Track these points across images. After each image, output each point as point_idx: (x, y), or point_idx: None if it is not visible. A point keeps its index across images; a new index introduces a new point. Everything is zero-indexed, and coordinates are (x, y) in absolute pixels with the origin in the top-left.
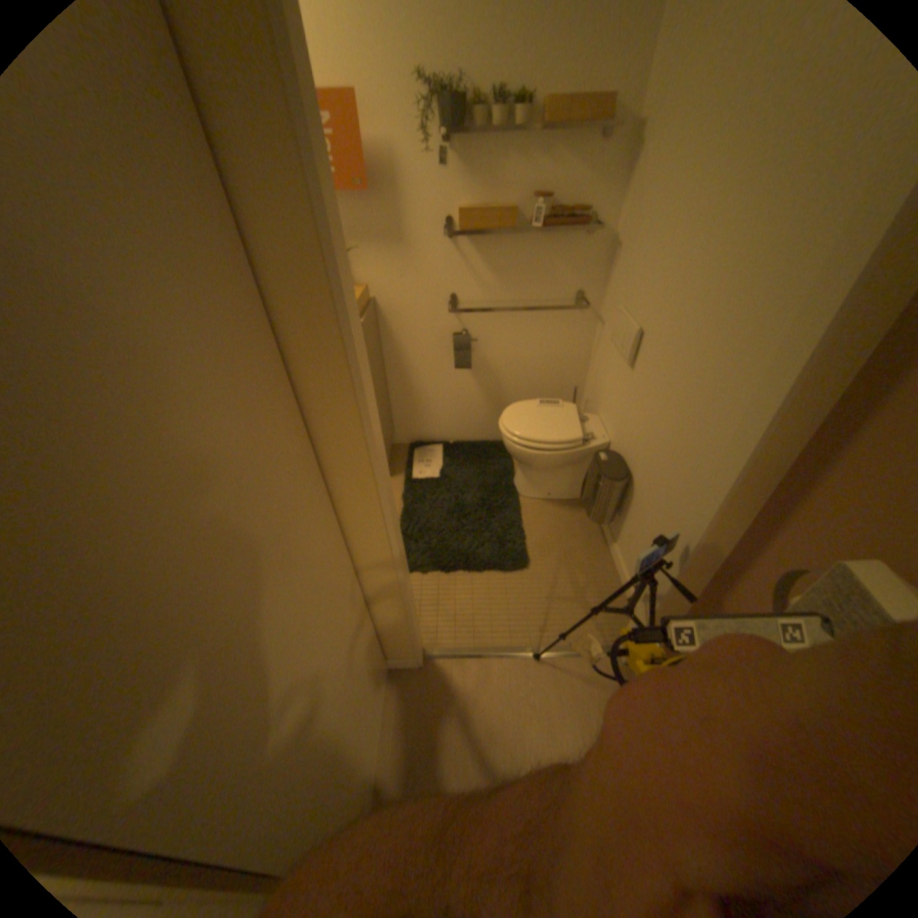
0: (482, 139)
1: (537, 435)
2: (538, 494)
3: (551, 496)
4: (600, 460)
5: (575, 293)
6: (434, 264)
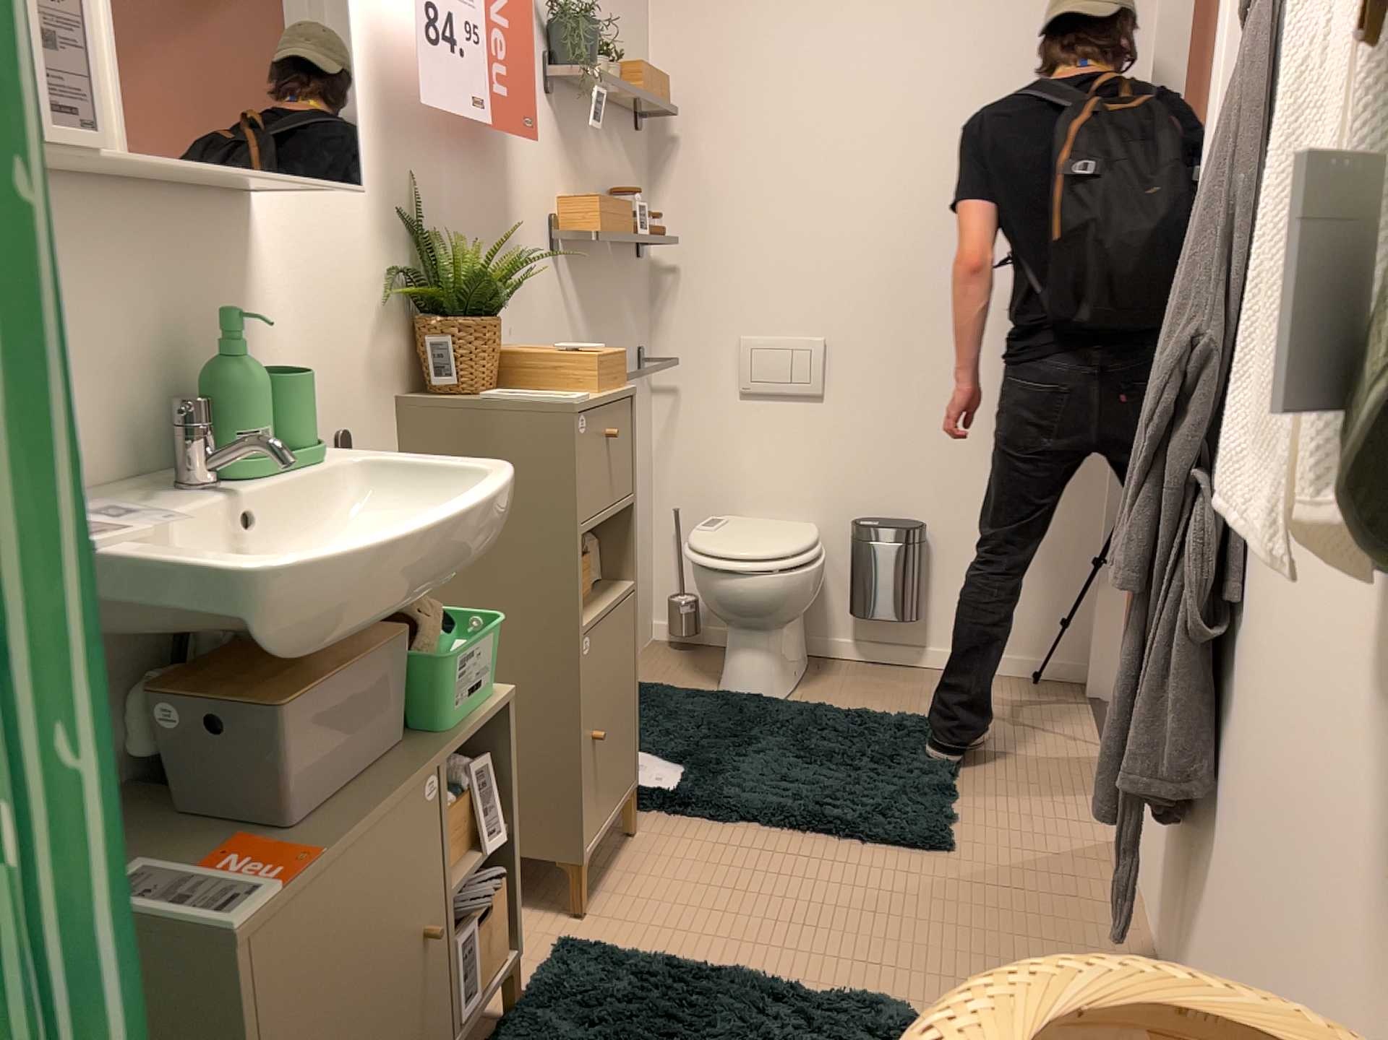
0: (570, 97)
1: (788, 542)
2: (788, 680)
3: (796, 672)
4: (867, 527)
5: (635, 347)
6: (538, 298)
